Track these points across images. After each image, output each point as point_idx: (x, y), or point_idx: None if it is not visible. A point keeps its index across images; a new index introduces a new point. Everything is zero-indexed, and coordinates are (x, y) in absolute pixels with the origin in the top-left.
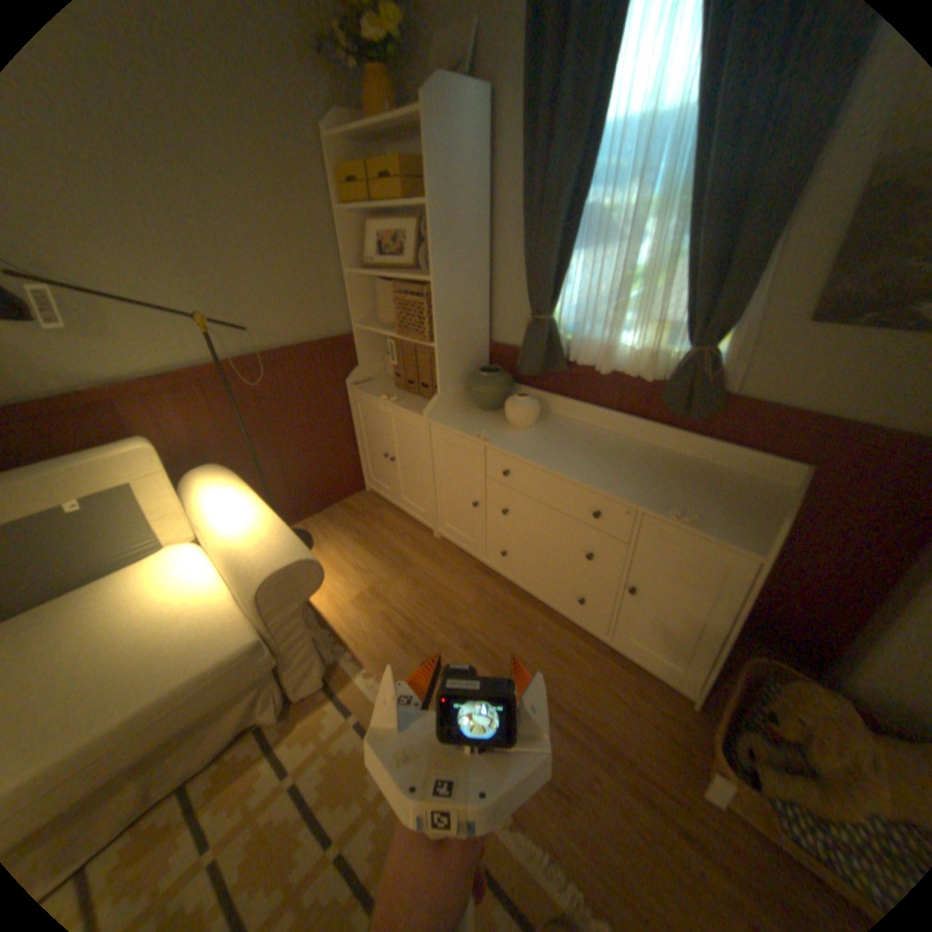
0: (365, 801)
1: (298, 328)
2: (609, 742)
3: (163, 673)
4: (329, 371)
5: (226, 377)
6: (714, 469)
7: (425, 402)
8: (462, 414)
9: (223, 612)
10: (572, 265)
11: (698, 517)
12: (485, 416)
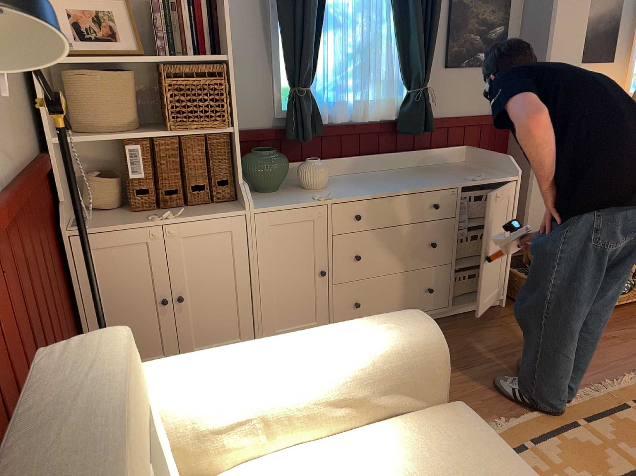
0: (548, 474)
1: (16, 145)
2: (517, 343)
3: (498, 470)
4: (45, 214)
5: (1, 230)
6: (432, 167)
7: (205, 207)
8: (262, 199)
9: (408, 428)
10: (320, 46)
11: (483, 175)
12: (280, 194)
